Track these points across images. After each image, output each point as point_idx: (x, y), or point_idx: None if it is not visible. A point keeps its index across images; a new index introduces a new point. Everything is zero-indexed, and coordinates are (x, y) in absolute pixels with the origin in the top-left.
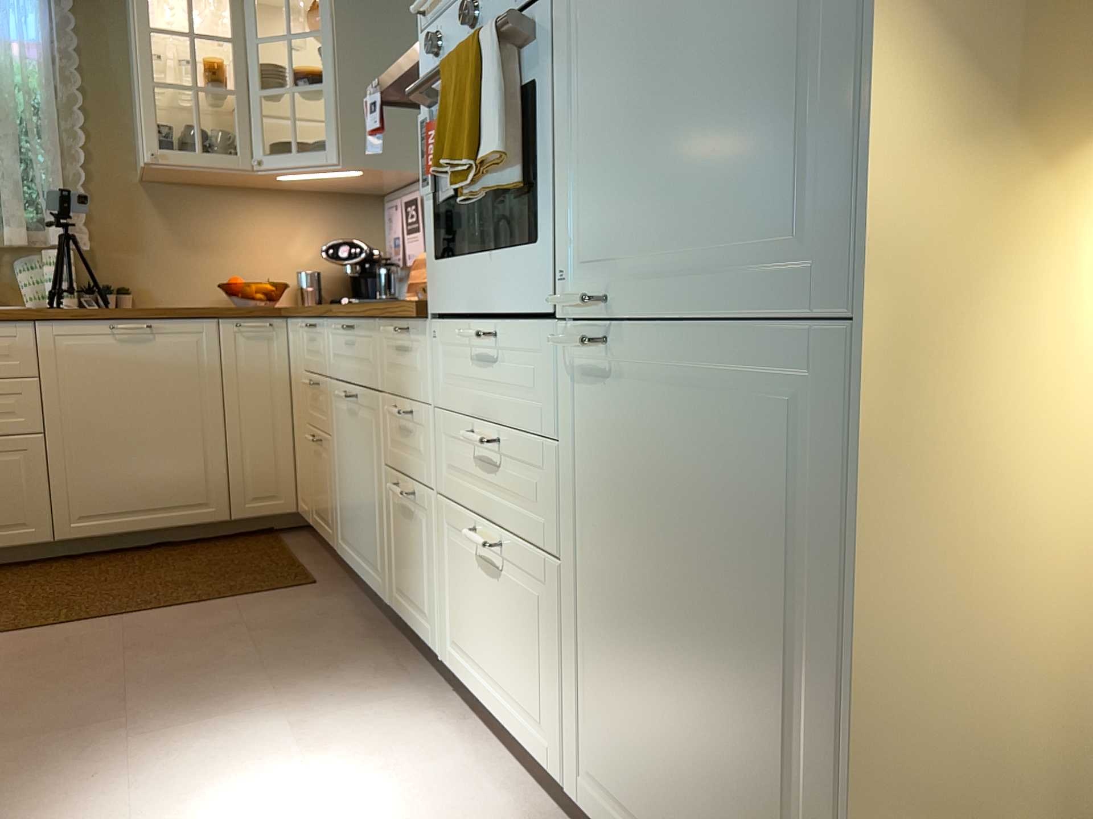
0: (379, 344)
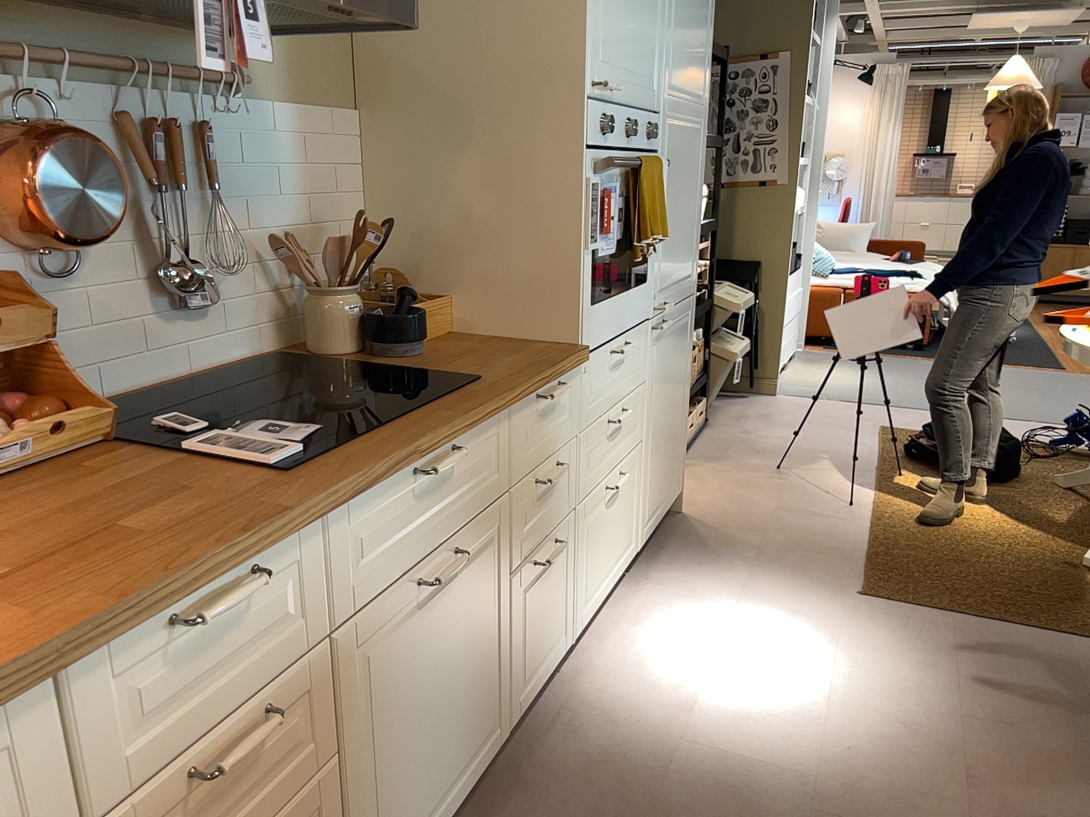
0: (508, 433)
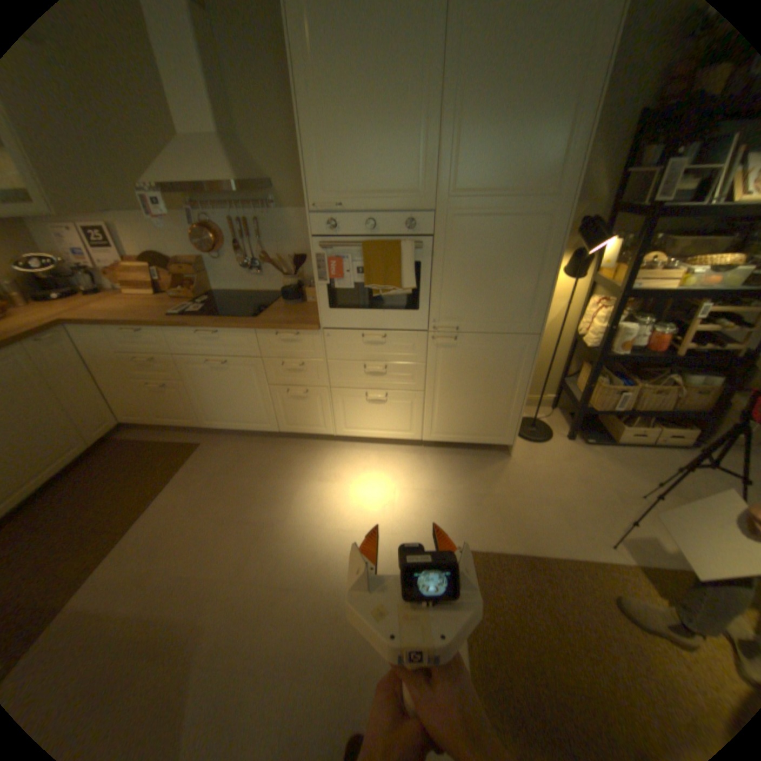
0: (256, 339)
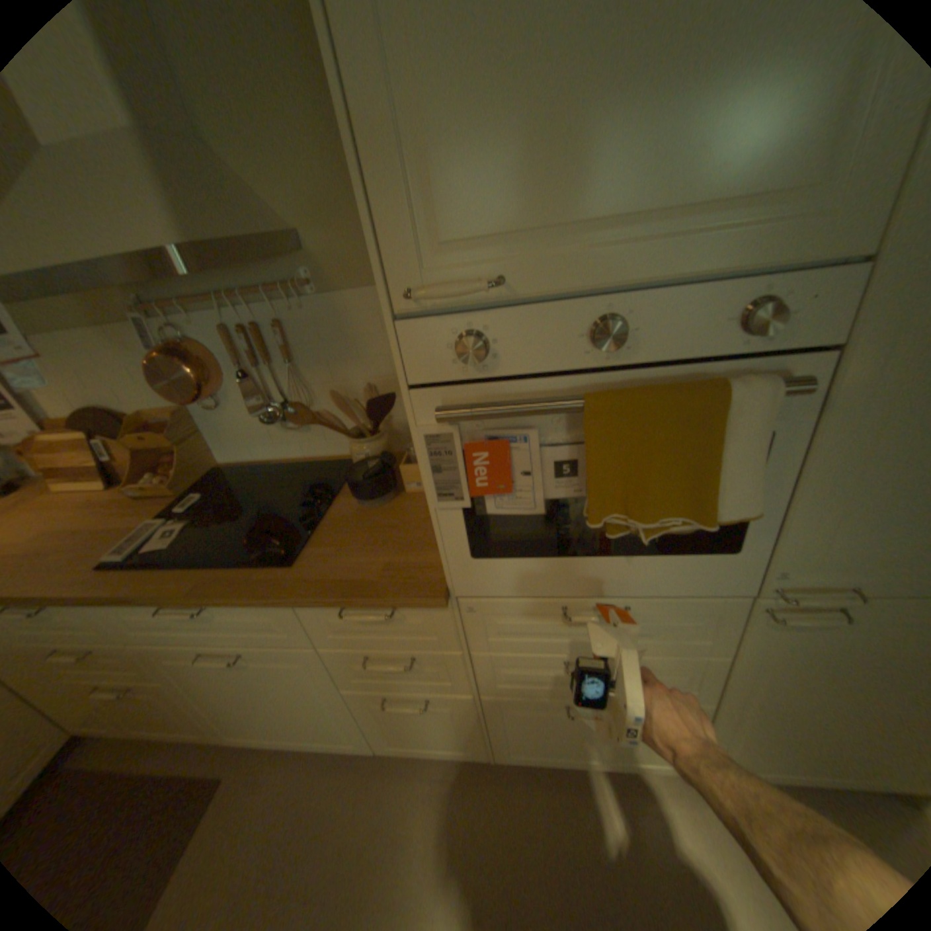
0: (297, 618)
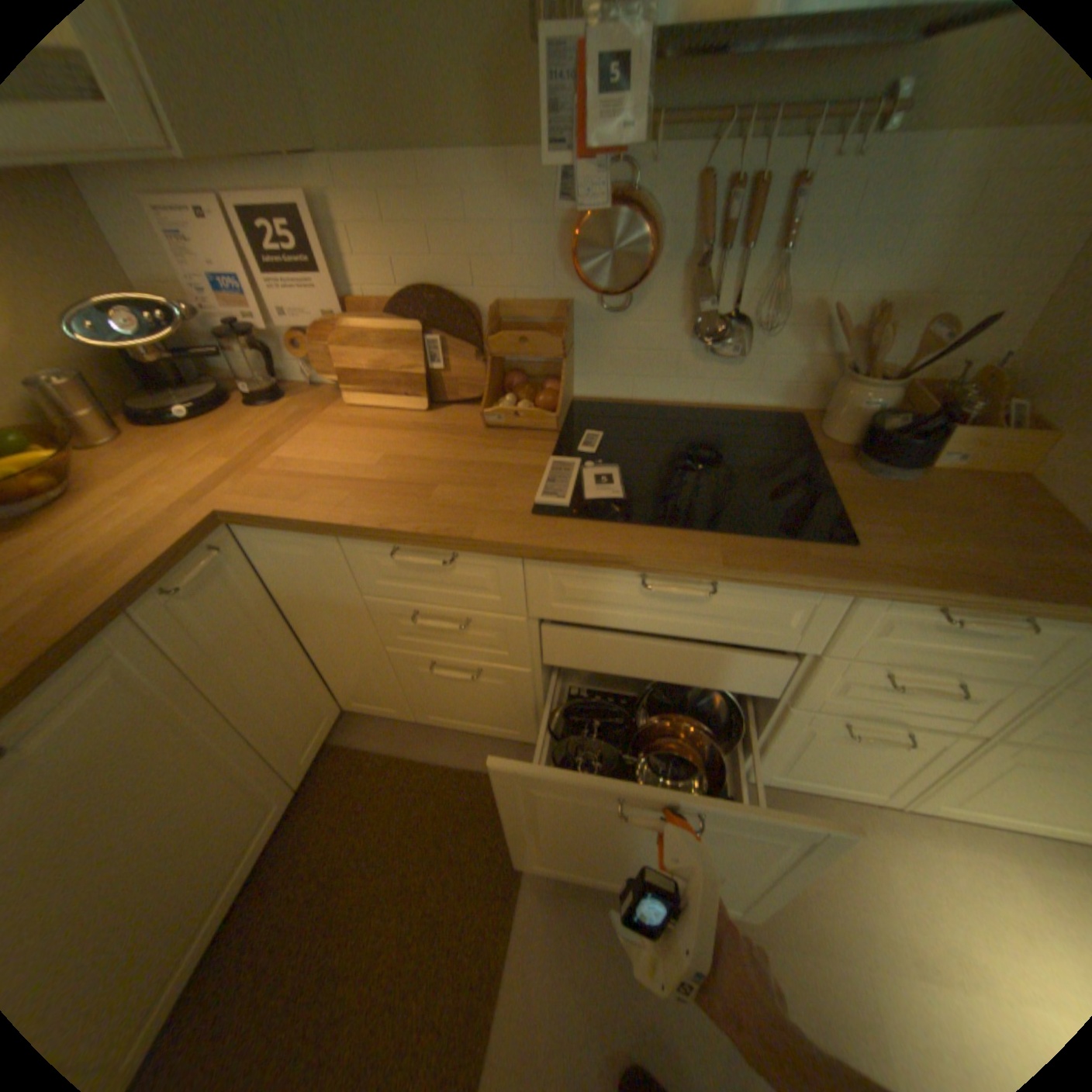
0: (850, 614)
